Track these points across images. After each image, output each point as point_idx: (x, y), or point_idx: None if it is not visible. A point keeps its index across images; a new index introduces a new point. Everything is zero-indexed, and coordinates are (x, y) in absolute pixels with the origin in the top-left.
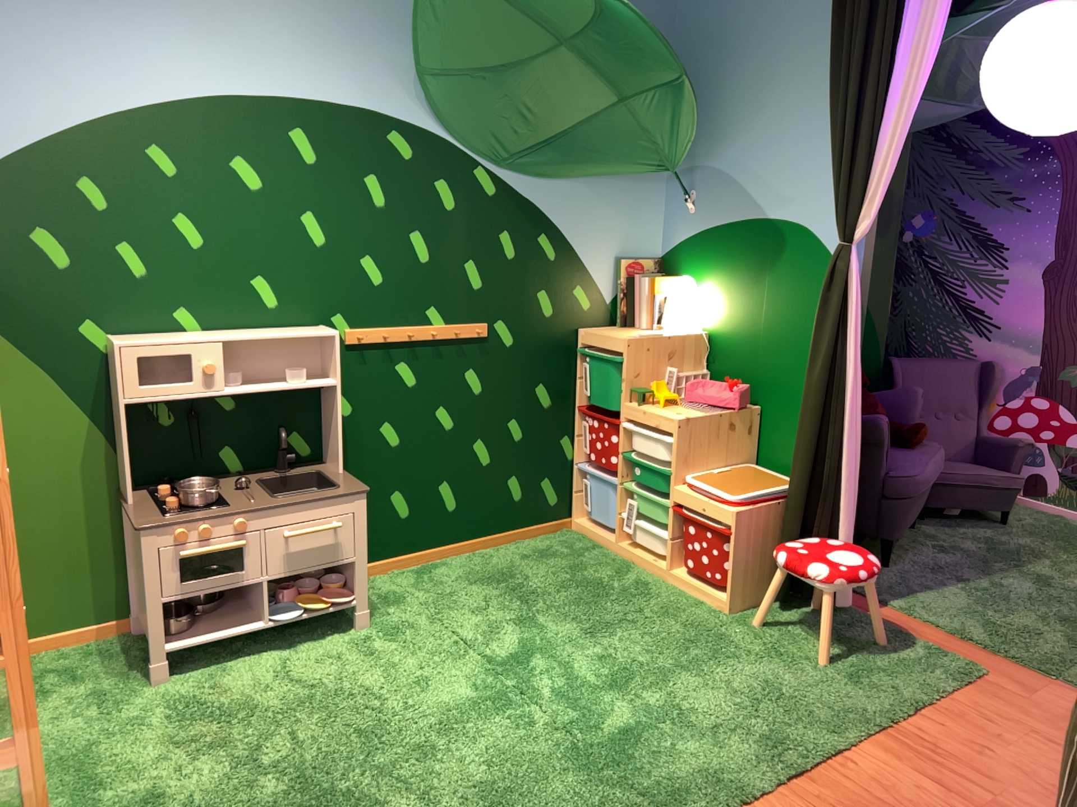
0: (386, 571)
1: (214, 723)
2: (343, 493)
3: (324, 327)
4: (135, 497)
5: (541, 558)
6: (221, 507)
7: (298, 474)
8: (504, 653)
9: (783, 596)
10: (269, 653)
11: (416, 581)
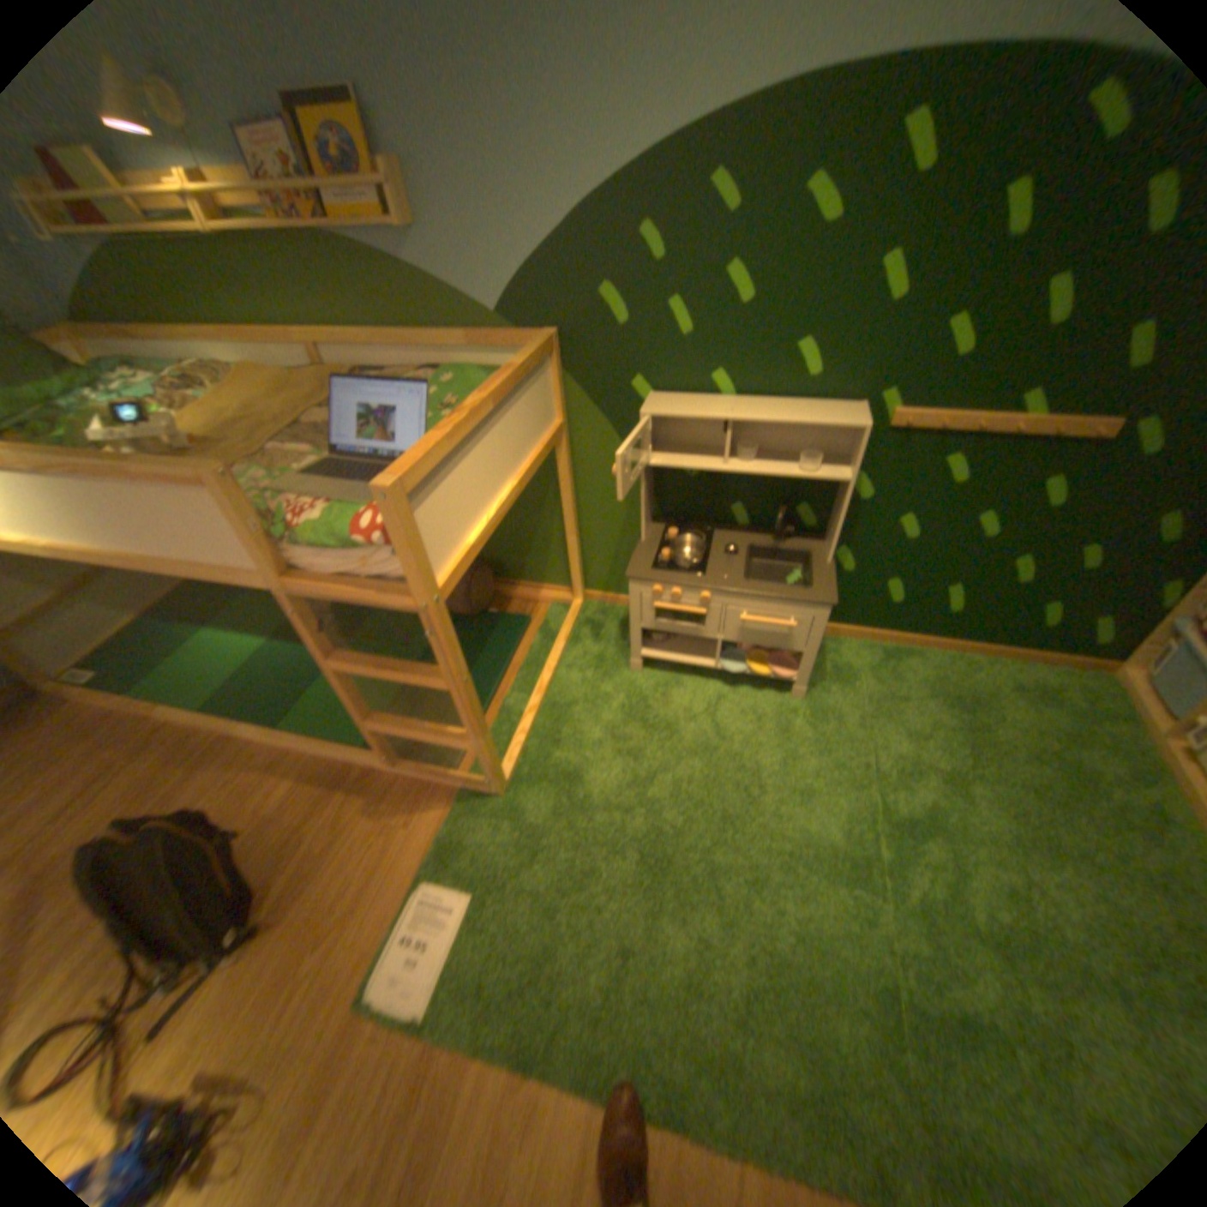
0: (858, 639)
1: (643, 734)
2: (808, 603)
3: (863, 410)
4: (650, 534)
5: (1040, 701)
6: (696, 577)
7: (788, 551)
8: (906, 812)
9: None
10: (714, 685)
11: (879, 666)
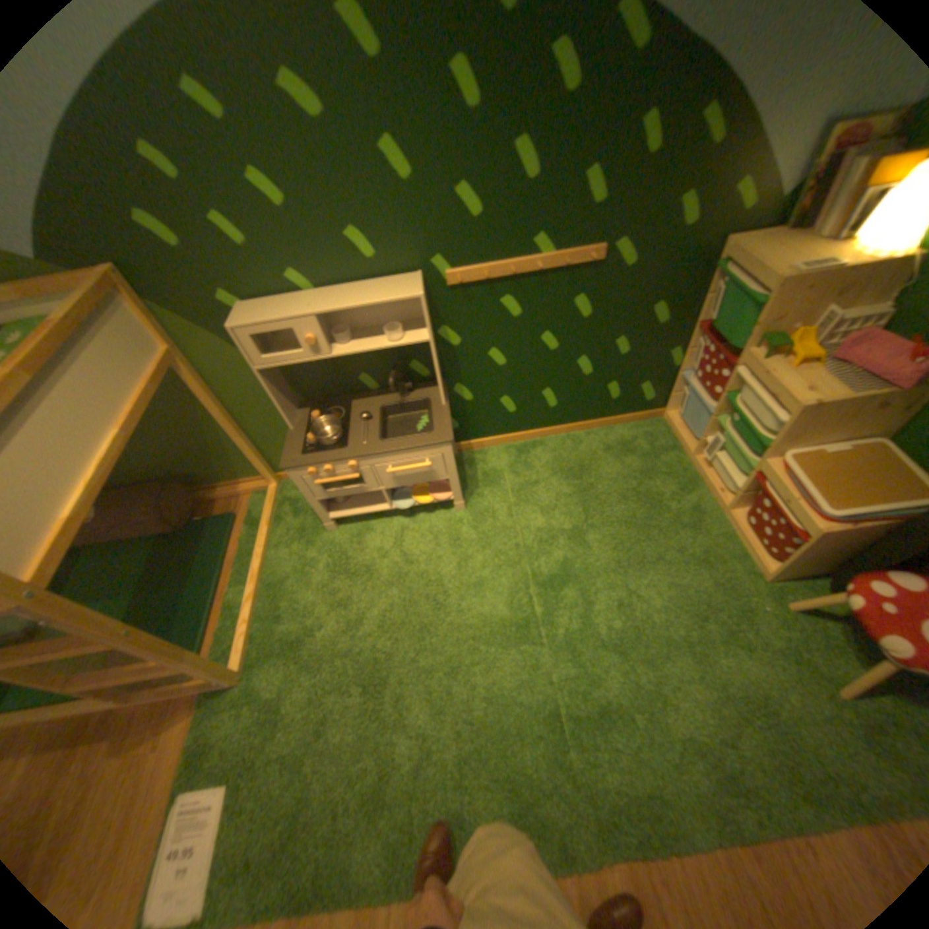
0: (497, 444)
1: (348, 581)
2: (432, 445)
3: (419, 279)
4: (299, 419)
5: (621, 452)
6: (341, 449)
7: (413, 402)
8: (547, 571)
9: (842, 574)
10: (398, 519)
11: (514, 462)
